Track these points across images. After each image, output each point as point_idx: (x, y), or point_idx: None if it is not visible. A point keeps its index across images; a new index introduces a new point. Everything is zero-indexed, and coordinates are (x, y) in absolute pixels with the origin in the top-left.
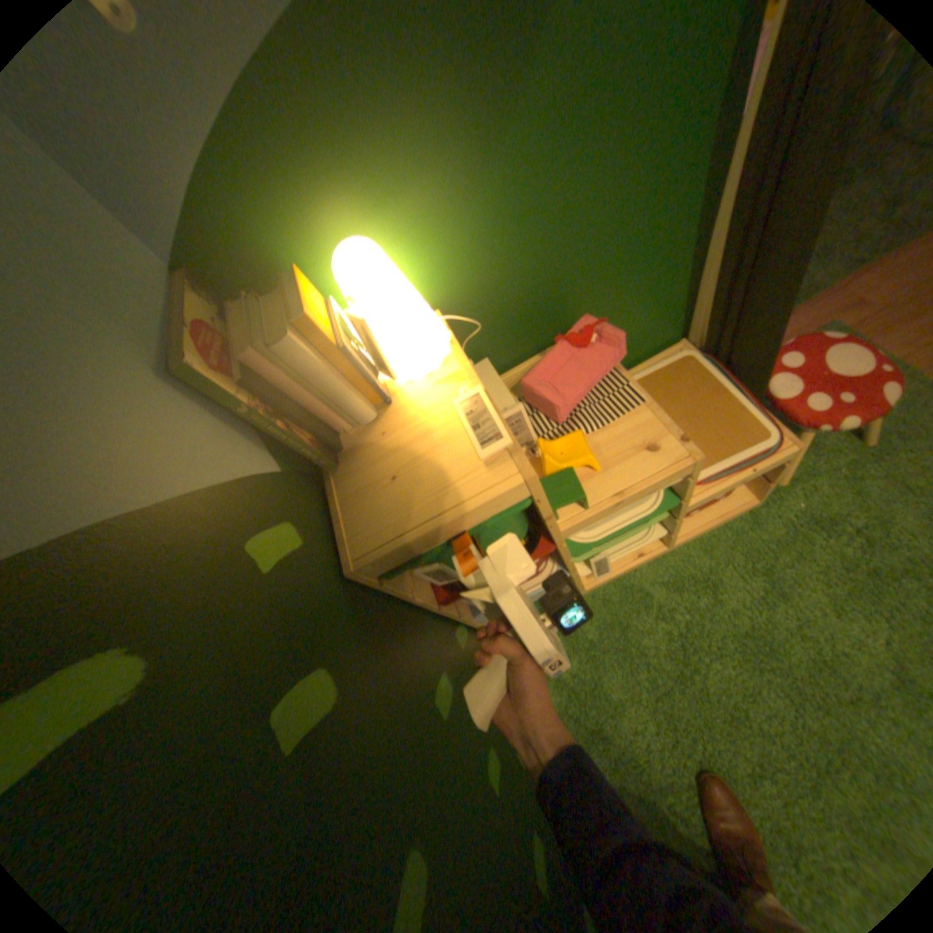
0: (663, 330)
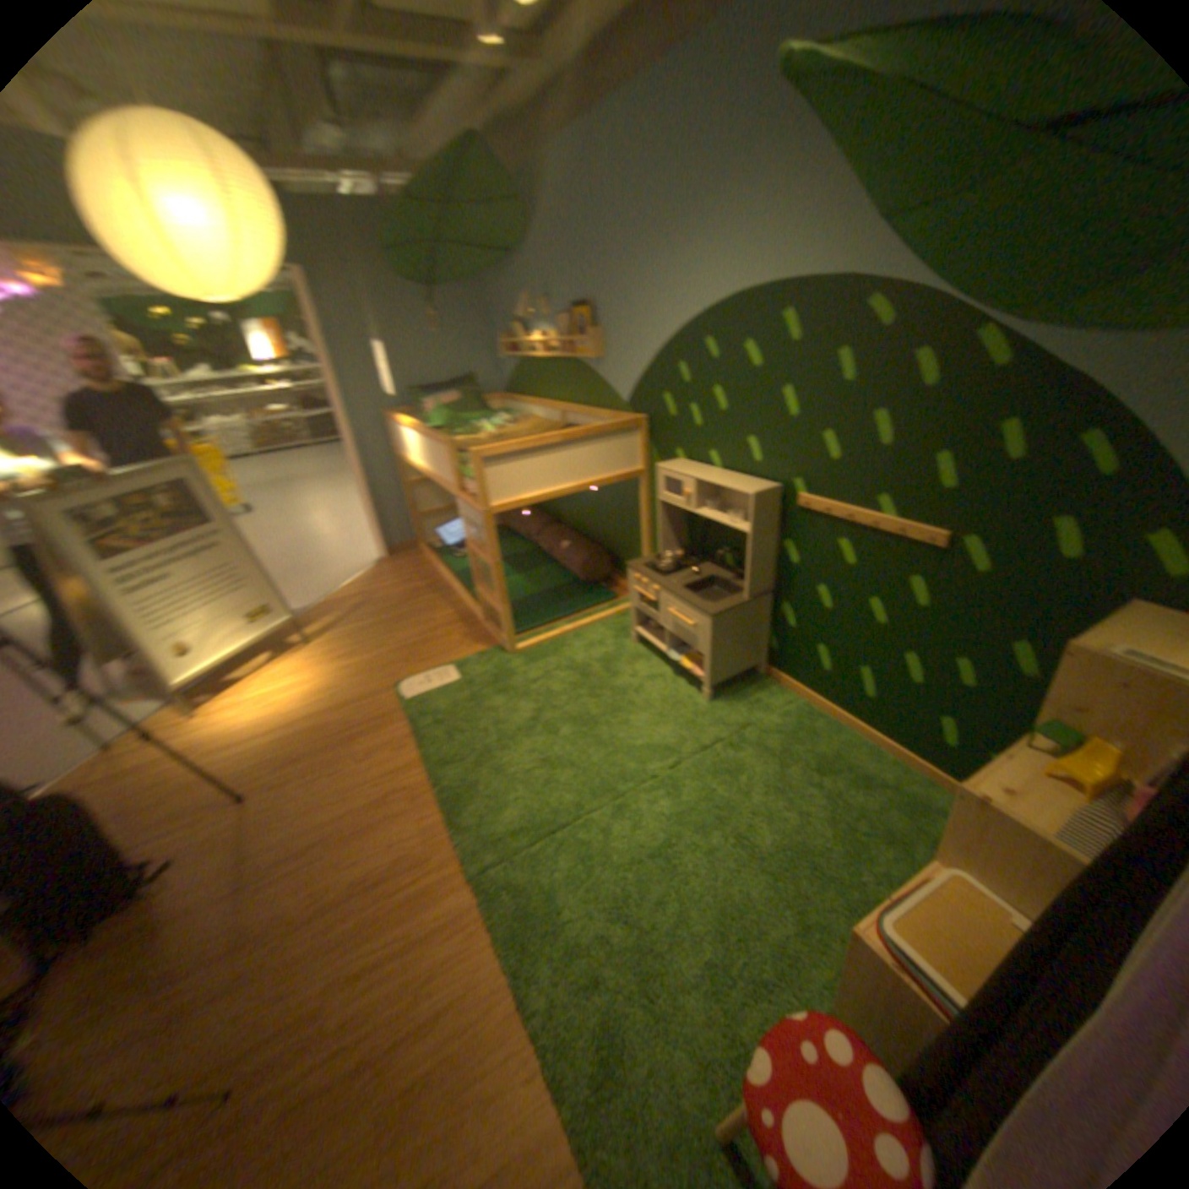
0: None
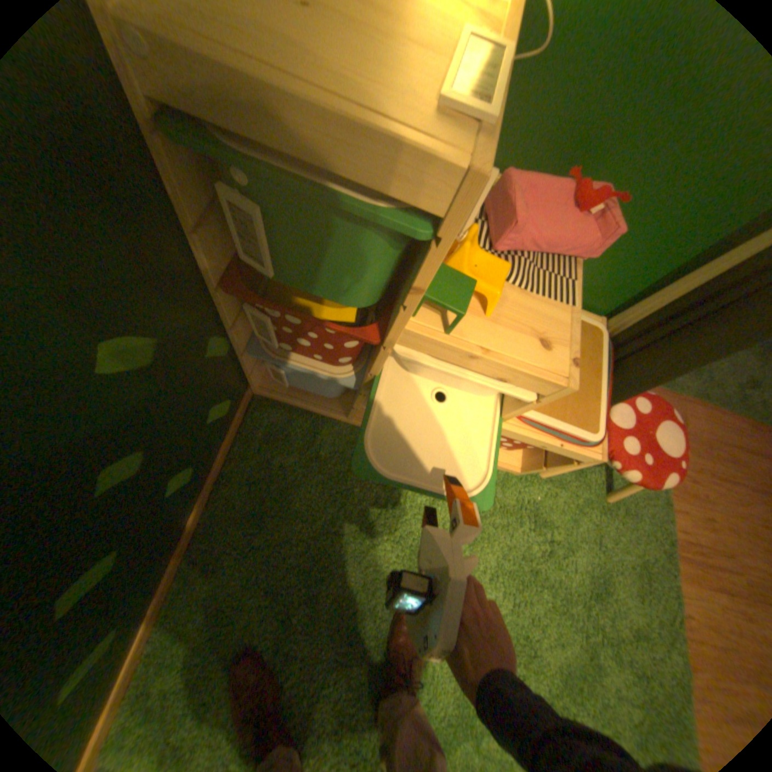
0: (604, 295)
